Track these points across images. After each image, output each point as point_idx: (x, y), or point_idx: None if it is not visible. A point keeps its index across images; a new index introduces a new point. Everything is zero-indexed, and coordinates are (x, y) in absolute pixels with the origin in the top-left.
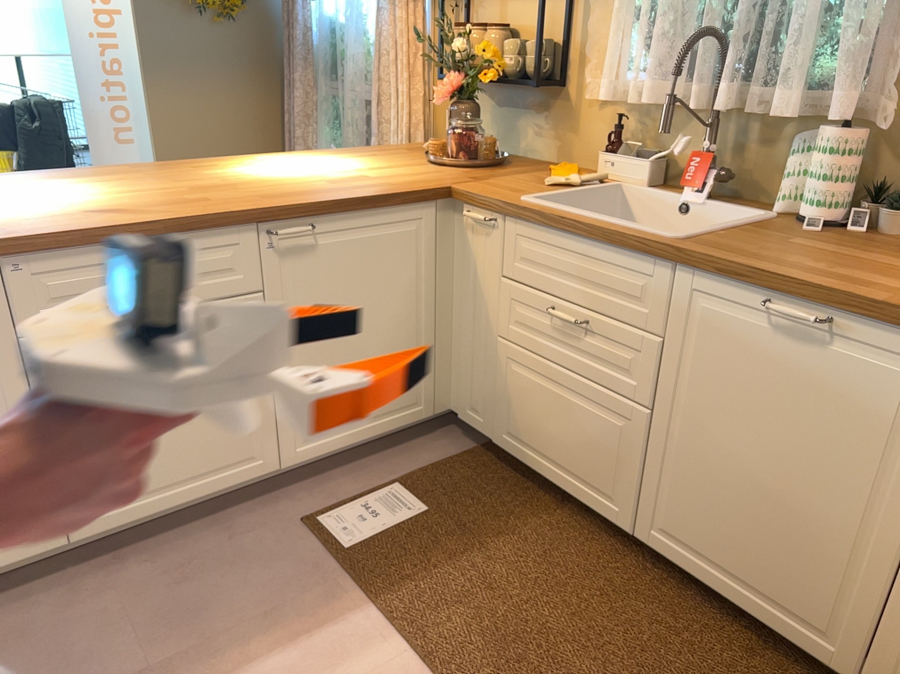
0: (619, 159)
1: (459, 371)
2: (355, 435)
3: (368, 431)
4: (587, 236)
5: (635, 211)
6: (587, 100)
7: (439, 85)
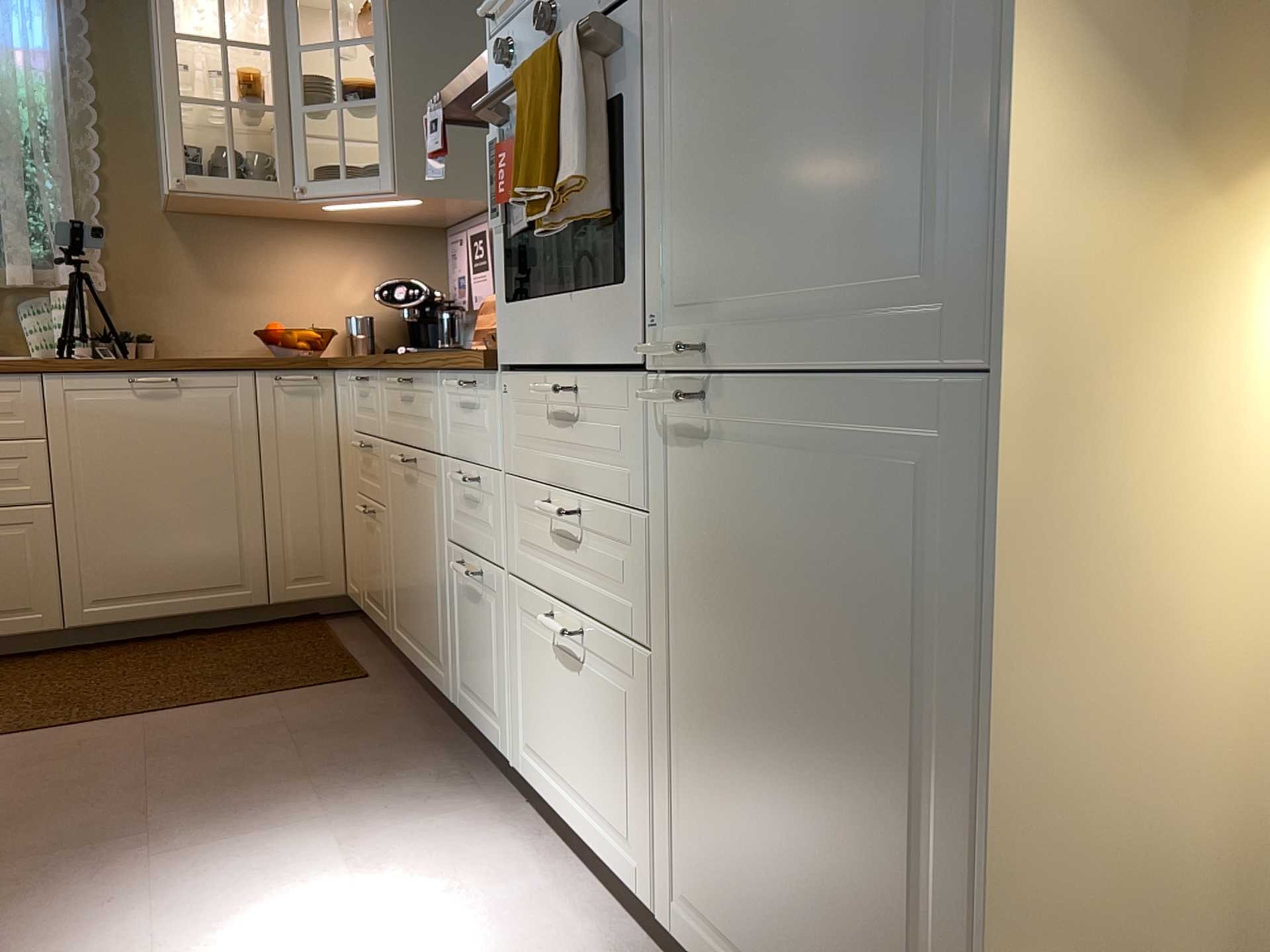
0: None
1: None
2: None
3: None
4: None
5: None
6: None
7: None
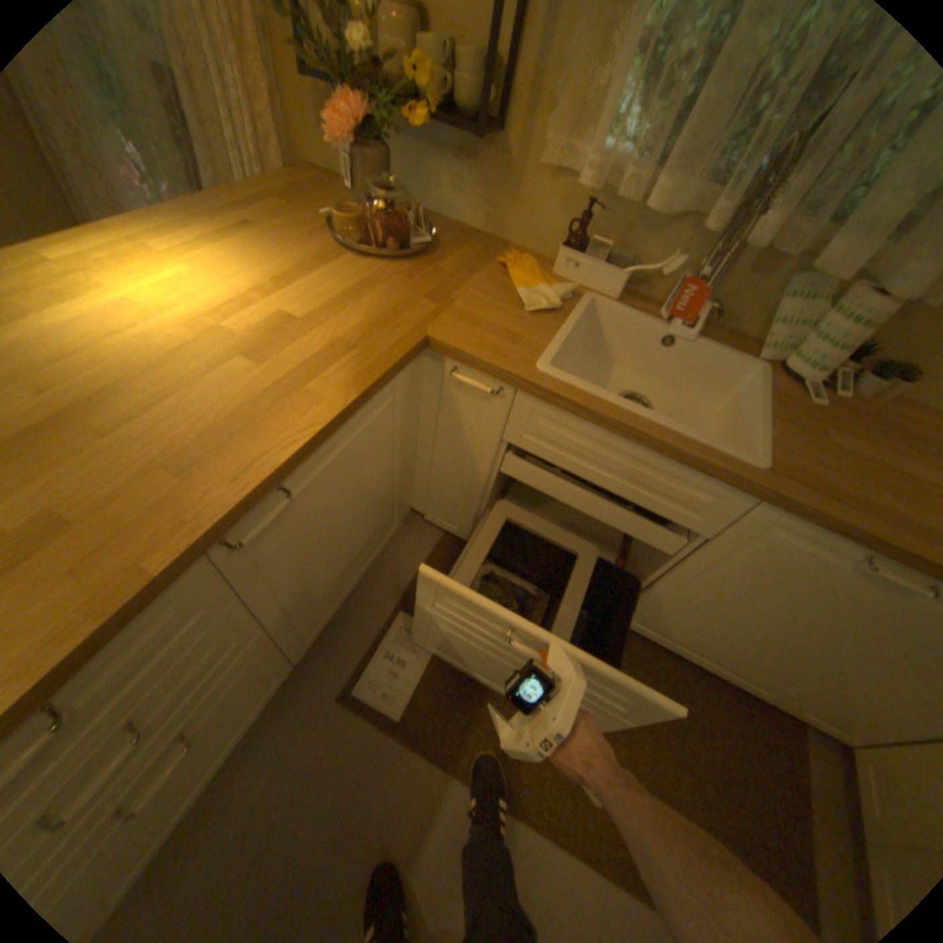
0: (591, 261)
1: (426, 488)
2: (349, 590)
3: (359, 577)
4: (654, 450)
5: (609, 331)
6: (540, 157)
7: (328, 104)
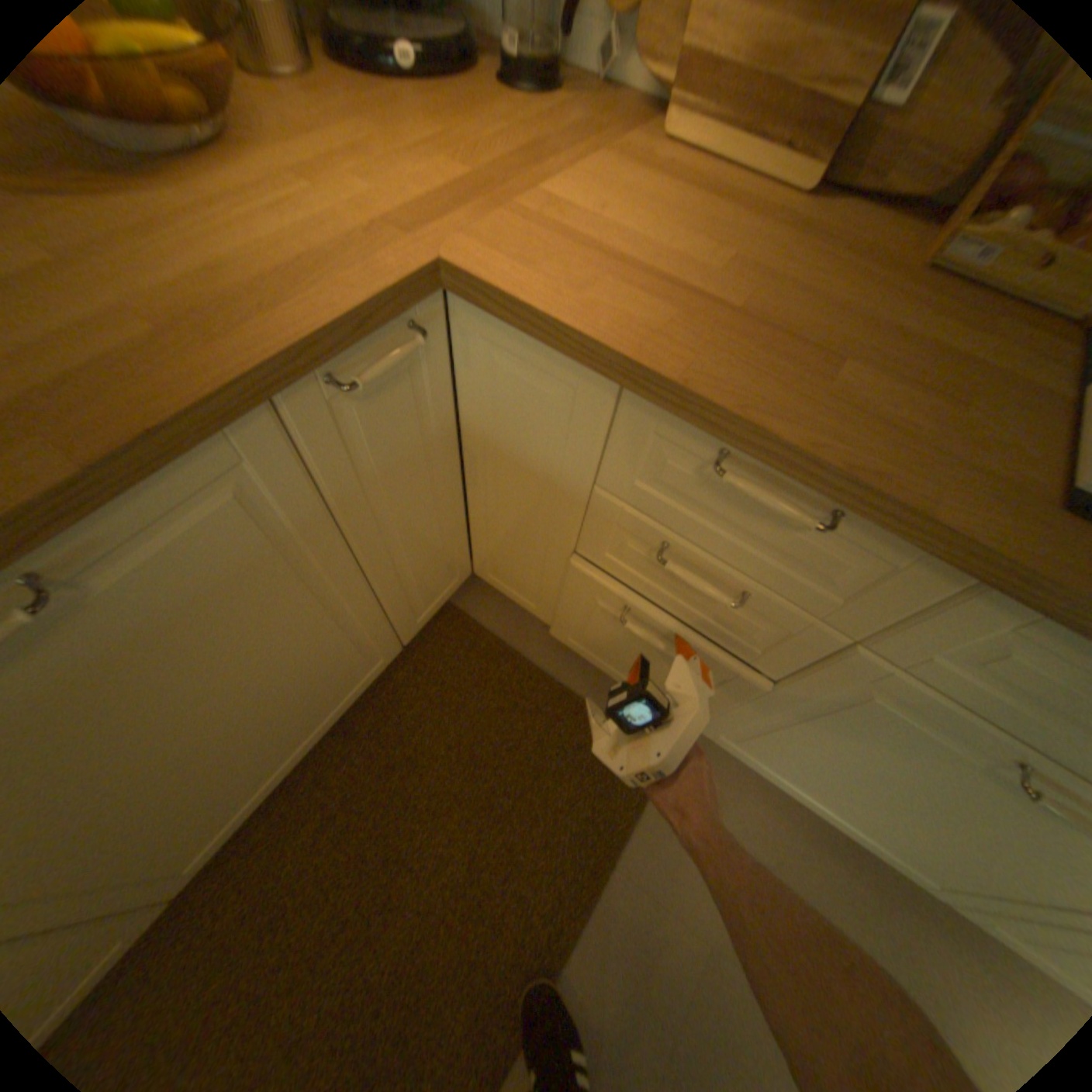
0: None
1: None
2: None
3: None
4: None
5: None
6: None
7: None
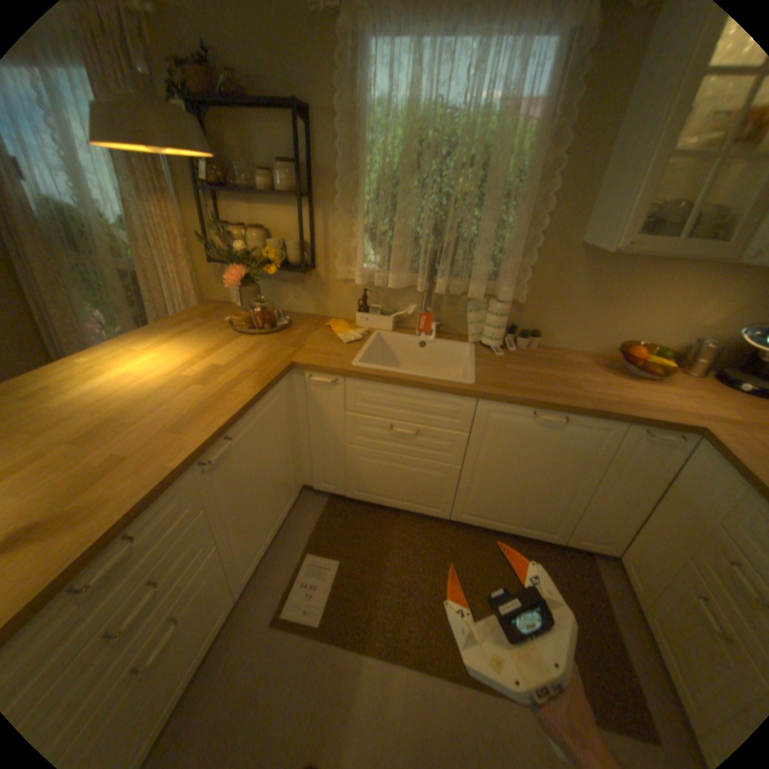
0: (372, 316)
1: (309, 464)
2: (268, 541)
3: (273, 532)
4: (418, 388)
5: (391, 347)
6: (335, 277)
7: (226, 273)
